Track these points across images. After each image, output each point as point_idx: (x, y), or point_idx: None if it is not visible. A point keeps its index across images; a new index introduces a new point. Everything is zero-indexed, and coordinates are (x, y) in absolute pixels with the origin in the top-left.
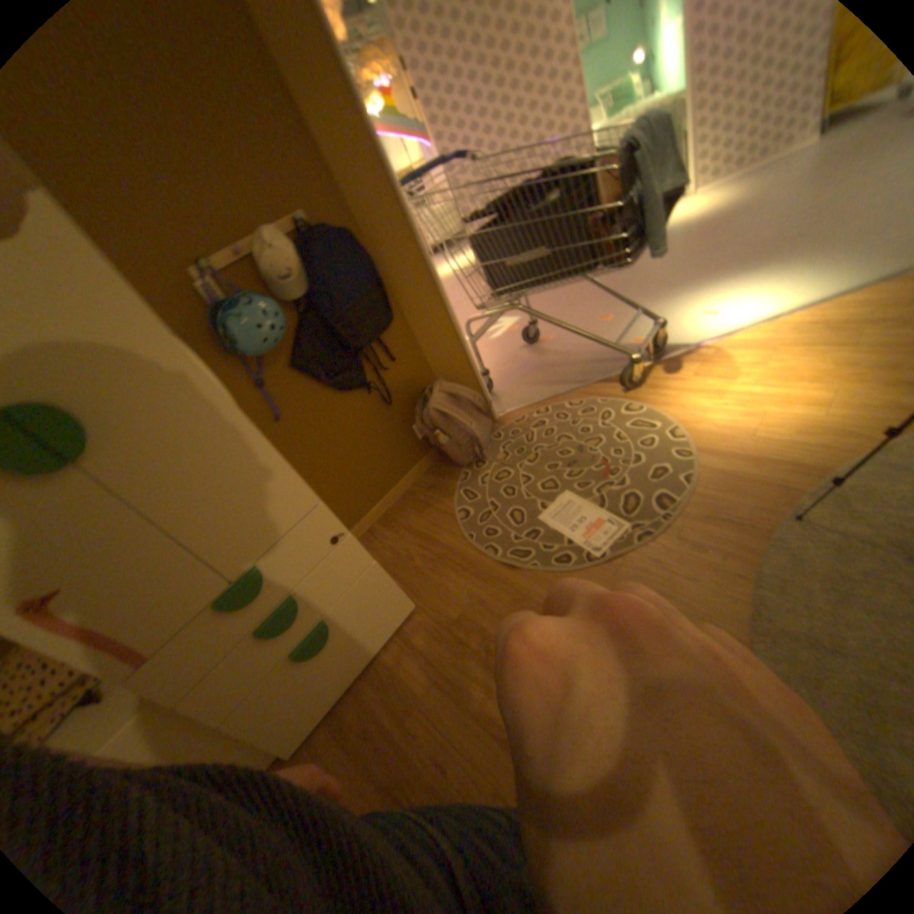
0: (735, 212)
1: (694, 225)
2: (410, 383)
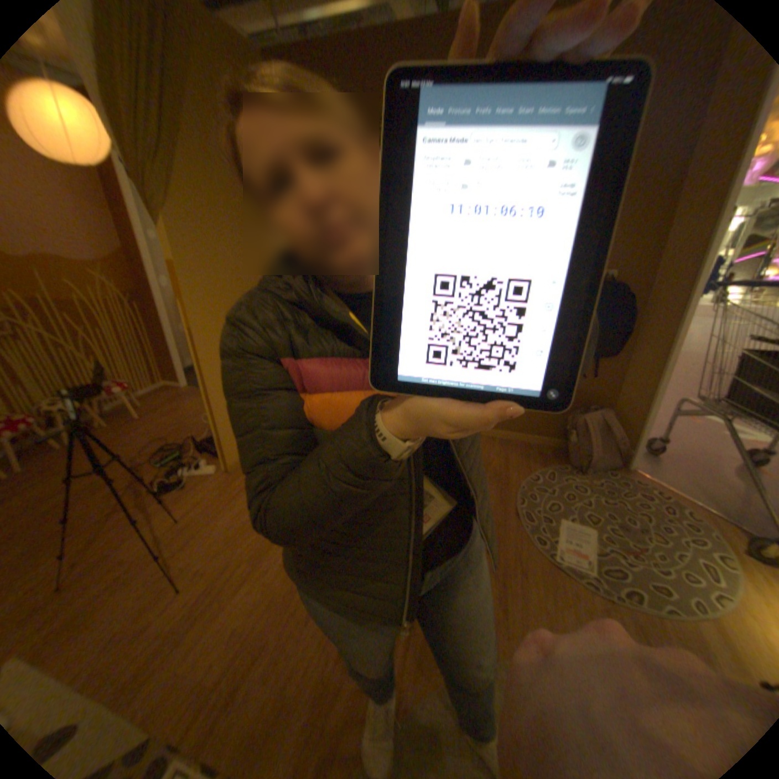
0: None
1: None
2: (592, 395)
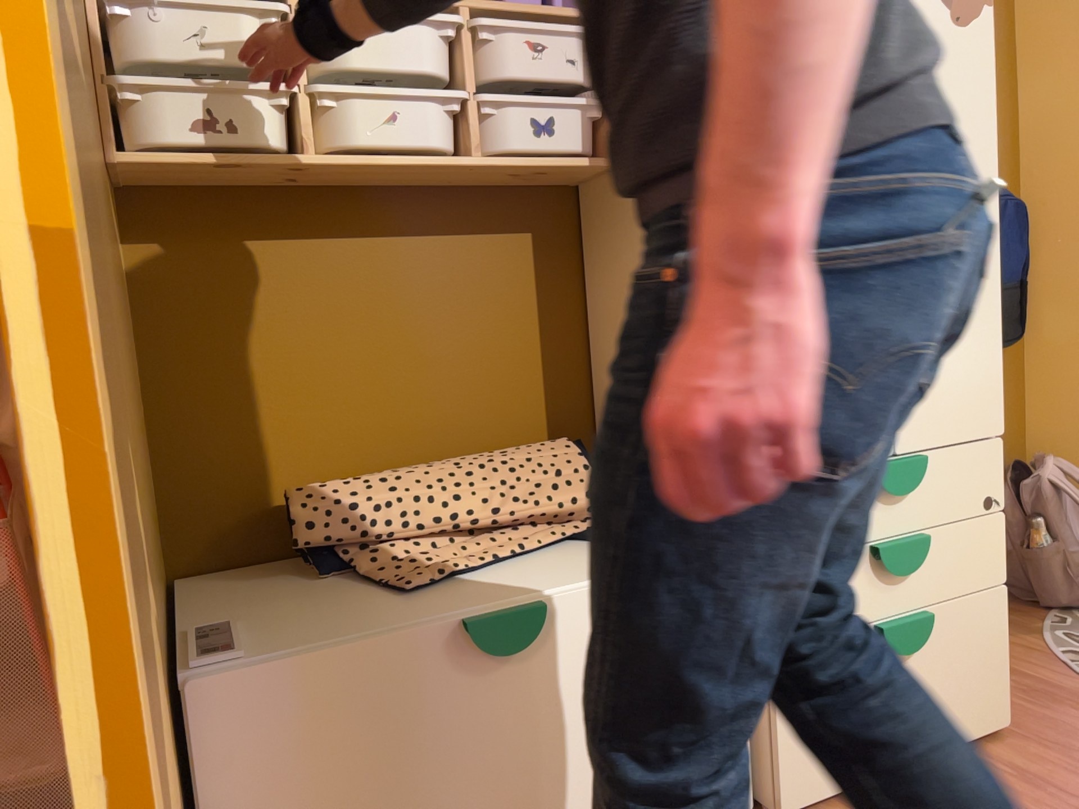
0: None
1: None
2: None
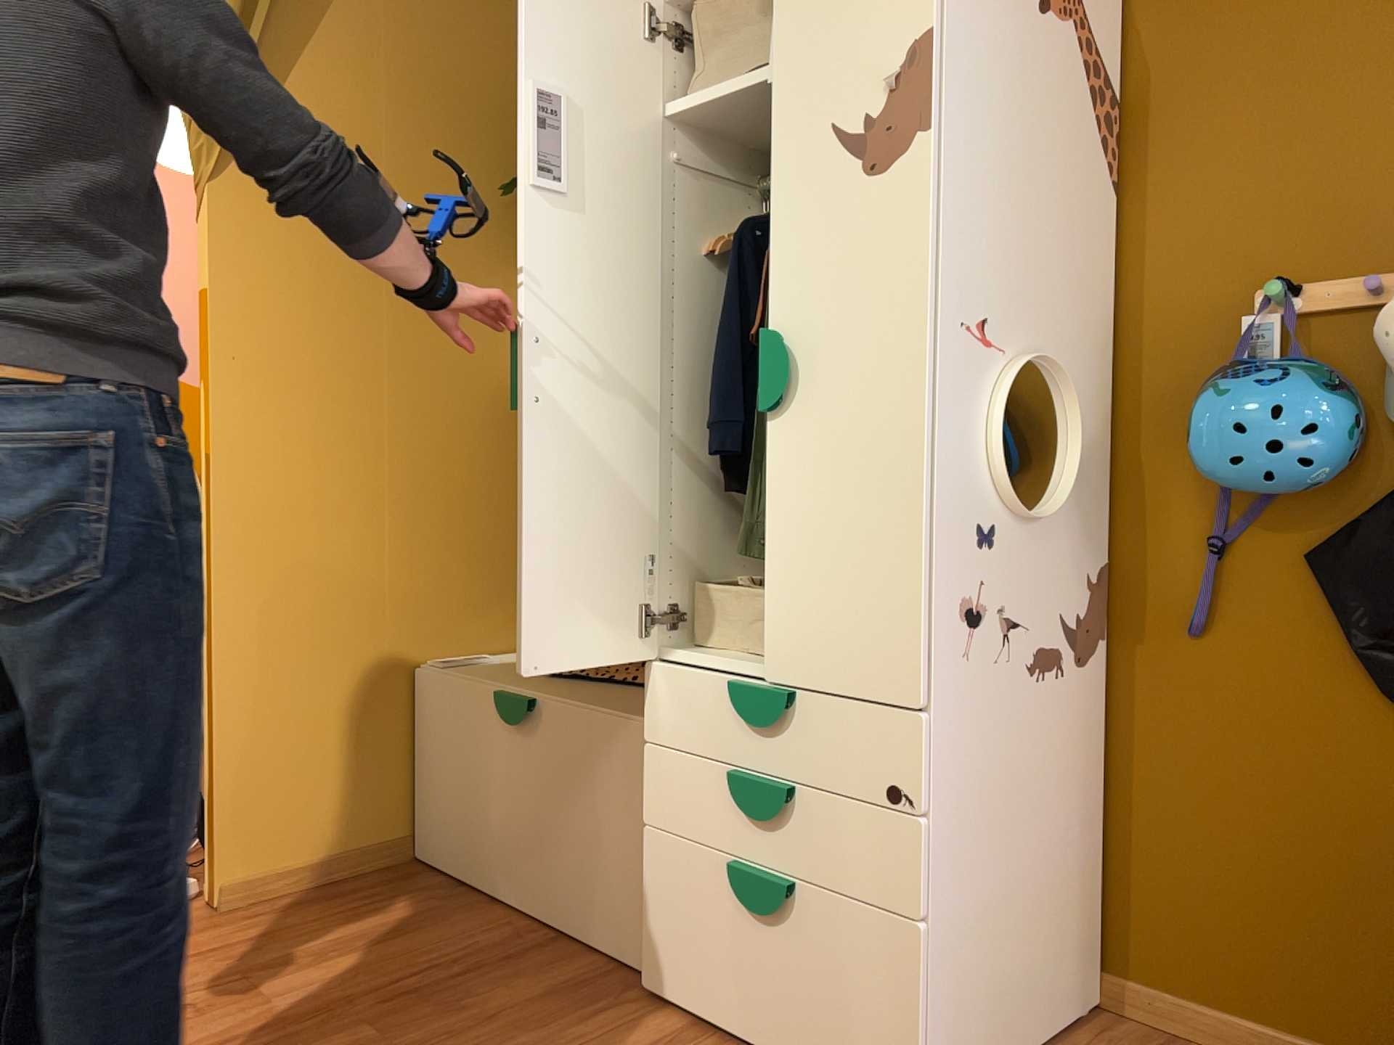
0: None
1: None
2: None
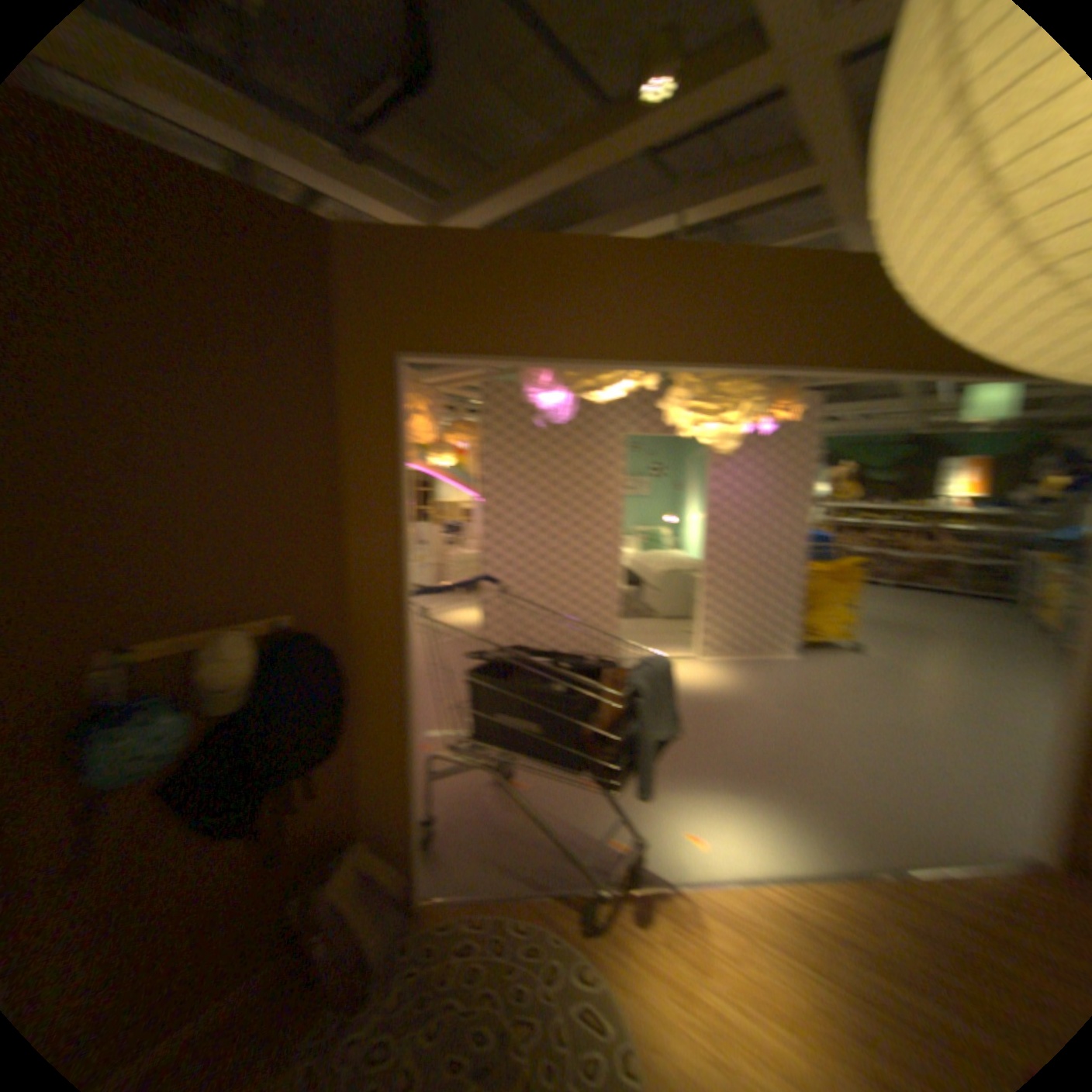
0: (725, 706)
1: (689, 702)
2: (310, 836)
